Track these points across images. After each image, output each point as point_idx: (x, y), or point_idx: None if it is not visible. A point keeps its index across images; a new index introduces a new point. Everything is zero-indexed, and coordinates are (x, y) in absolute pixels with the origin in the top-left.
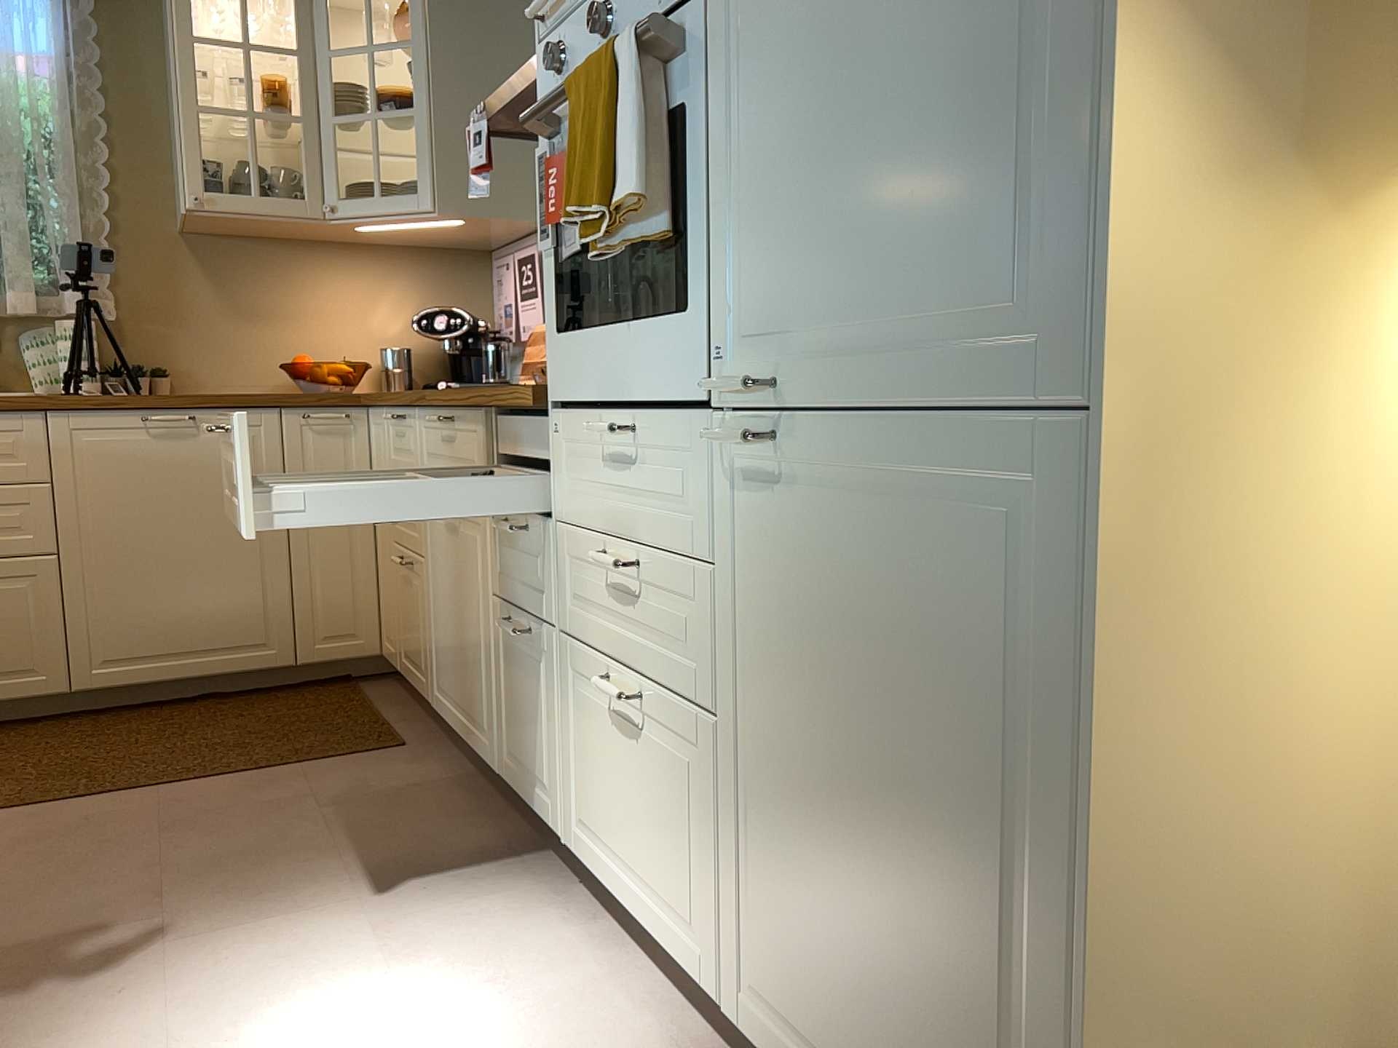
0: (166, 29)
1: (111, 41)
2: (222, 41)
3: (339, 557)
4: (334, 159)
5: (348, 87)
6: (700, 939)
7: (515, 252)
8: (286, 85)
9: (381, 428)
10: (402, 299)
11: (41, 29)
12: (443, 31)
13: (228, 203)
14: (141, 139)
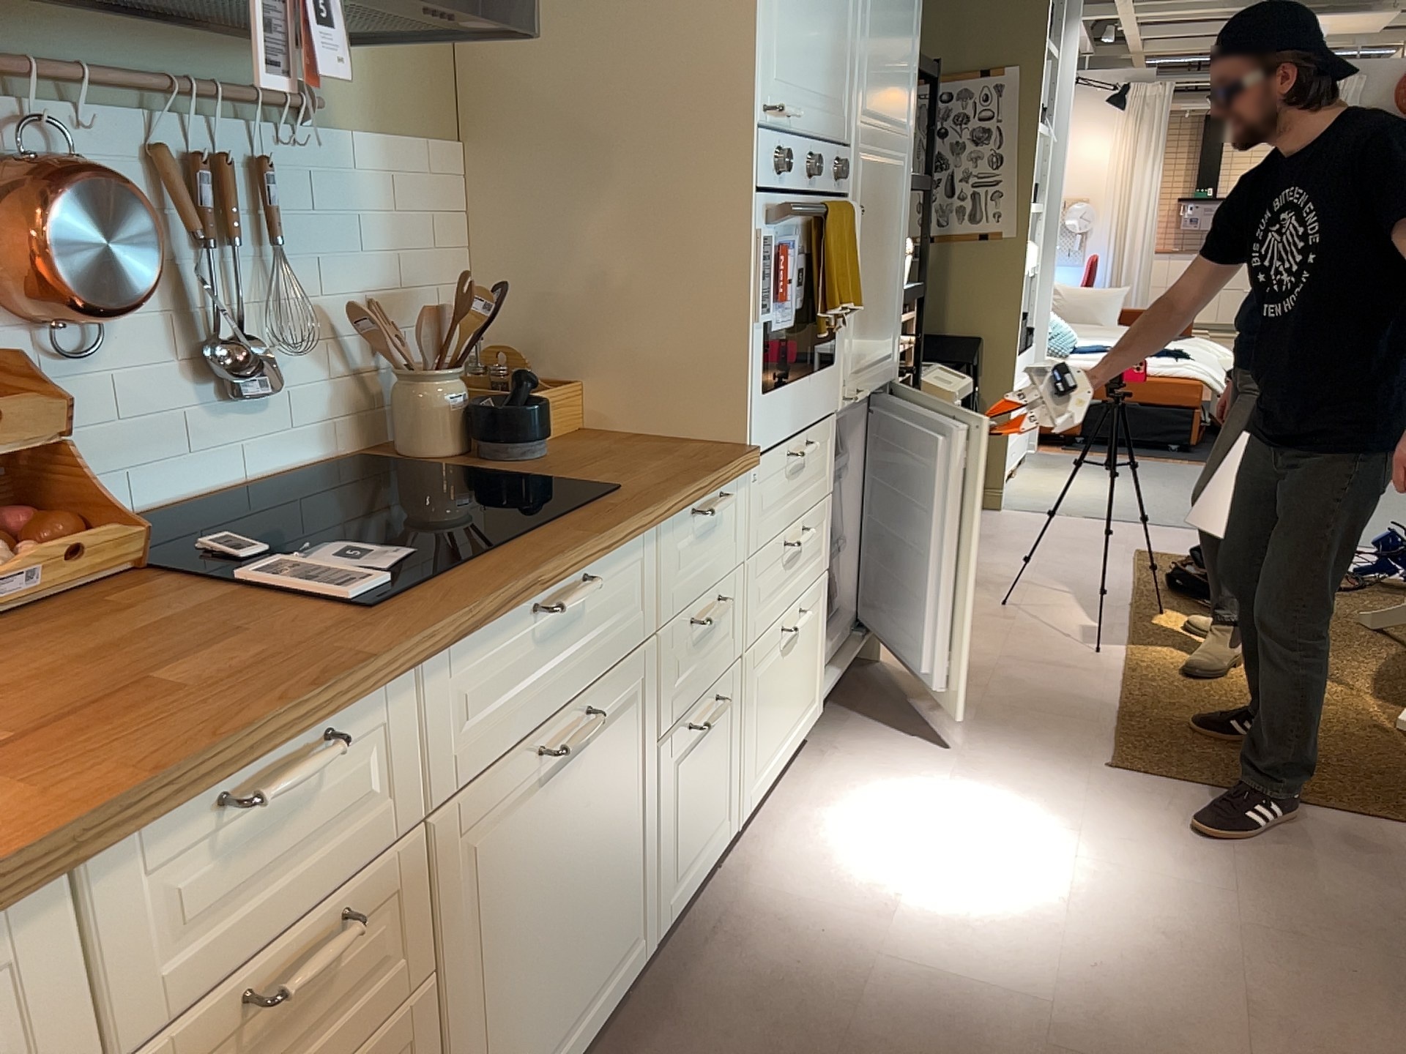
0: None
1: None
2: None
3: None
4: None
5: None
6: (814, 697)
7: None
8: None
9: None
10: None
11: None
12: None
13: None
14: None
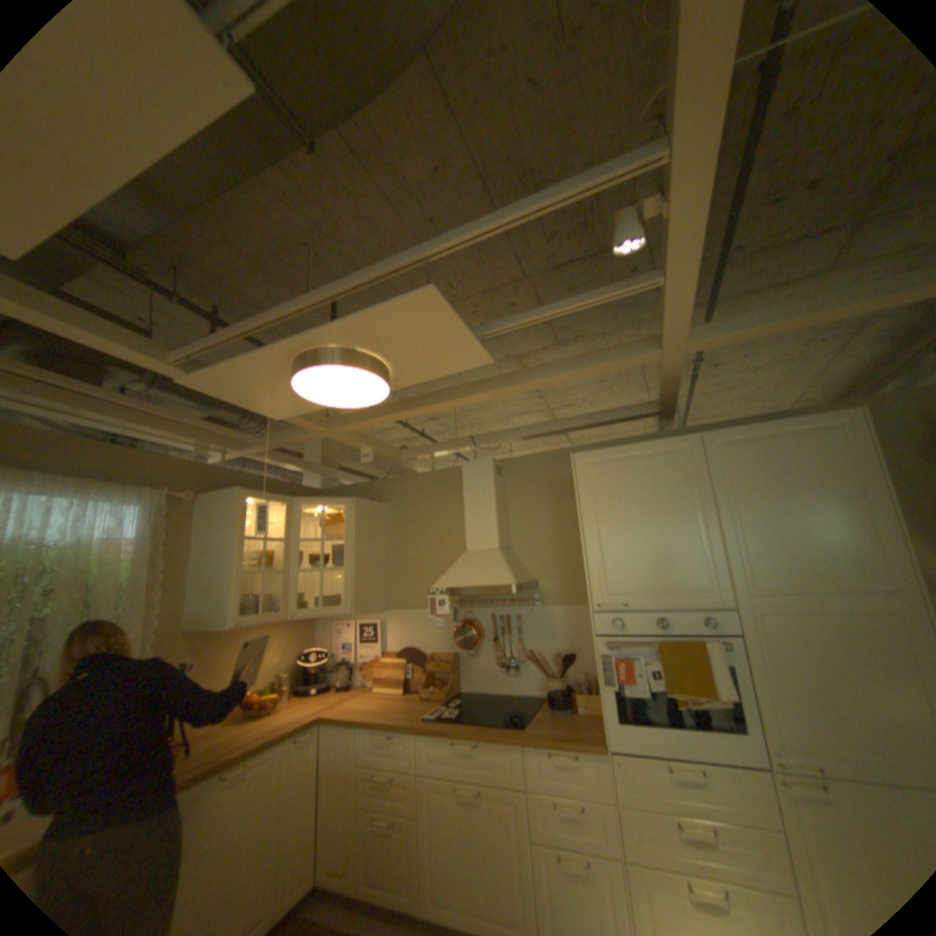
0: (197, 523)
1: (163, 530)
2: (254, 539)
3: (301, 830)
4: (295, 591)
5: (298, 555)
6: None
7: (358, 622)
8: (263, 553)
9: (342, 741)
10: (280, 647)
11: (130, 528)
12: (357, 536)
13: (248, 623)
14: (169, 583)
